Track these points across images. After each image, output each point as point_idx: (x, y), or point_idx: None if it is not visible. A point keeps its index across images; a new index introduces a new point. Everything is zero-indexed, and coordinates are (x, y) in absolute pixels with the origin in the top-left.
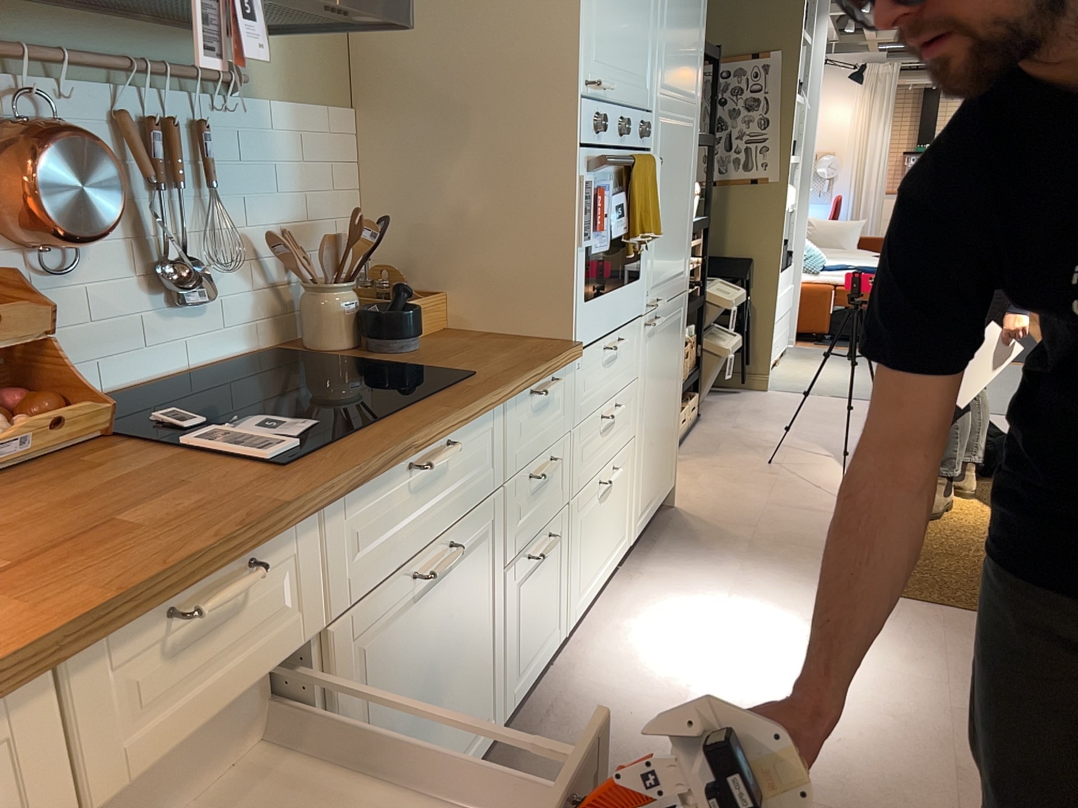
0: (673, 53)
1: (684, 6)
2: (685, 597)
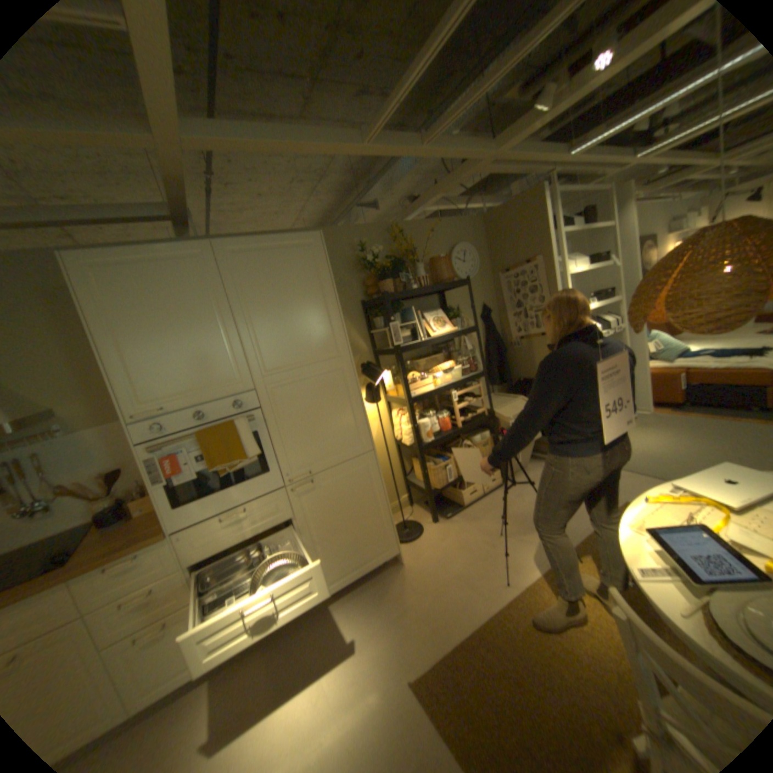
0: (276, 350)
1: (287, 320)
2: (320, 649)
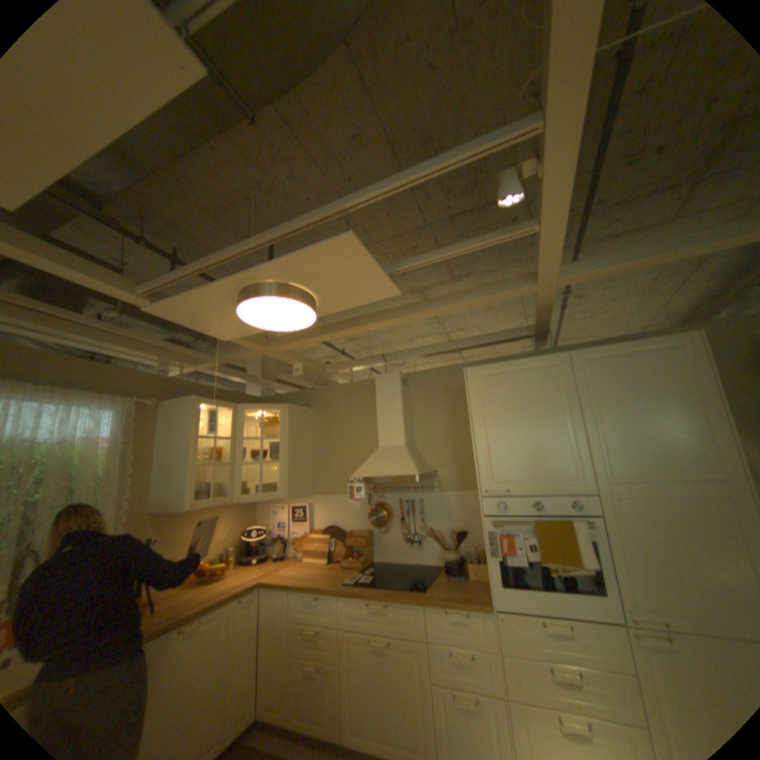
0: (629, 457)
1: (645, 426)
2: None
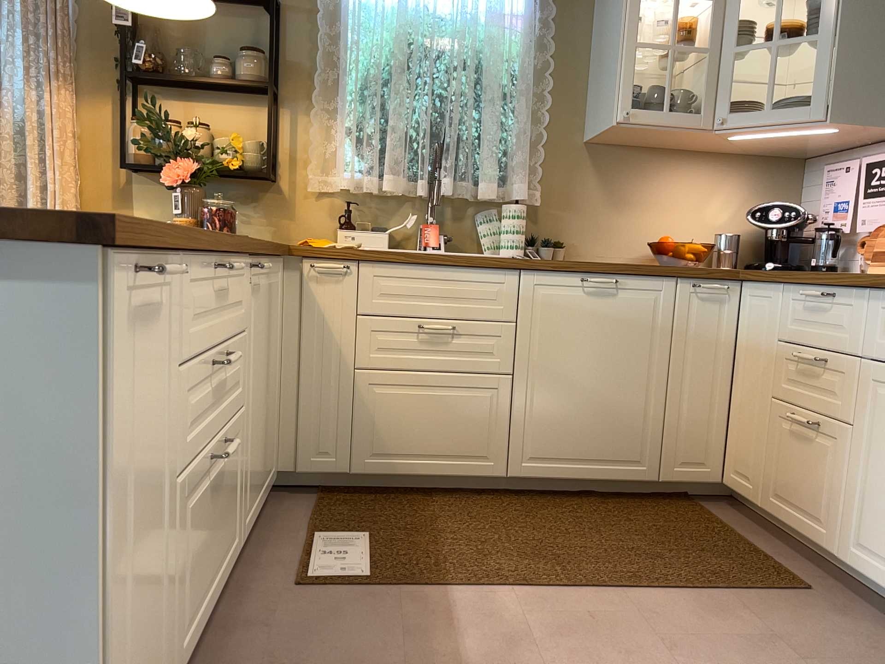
0: None
1: None
2: None
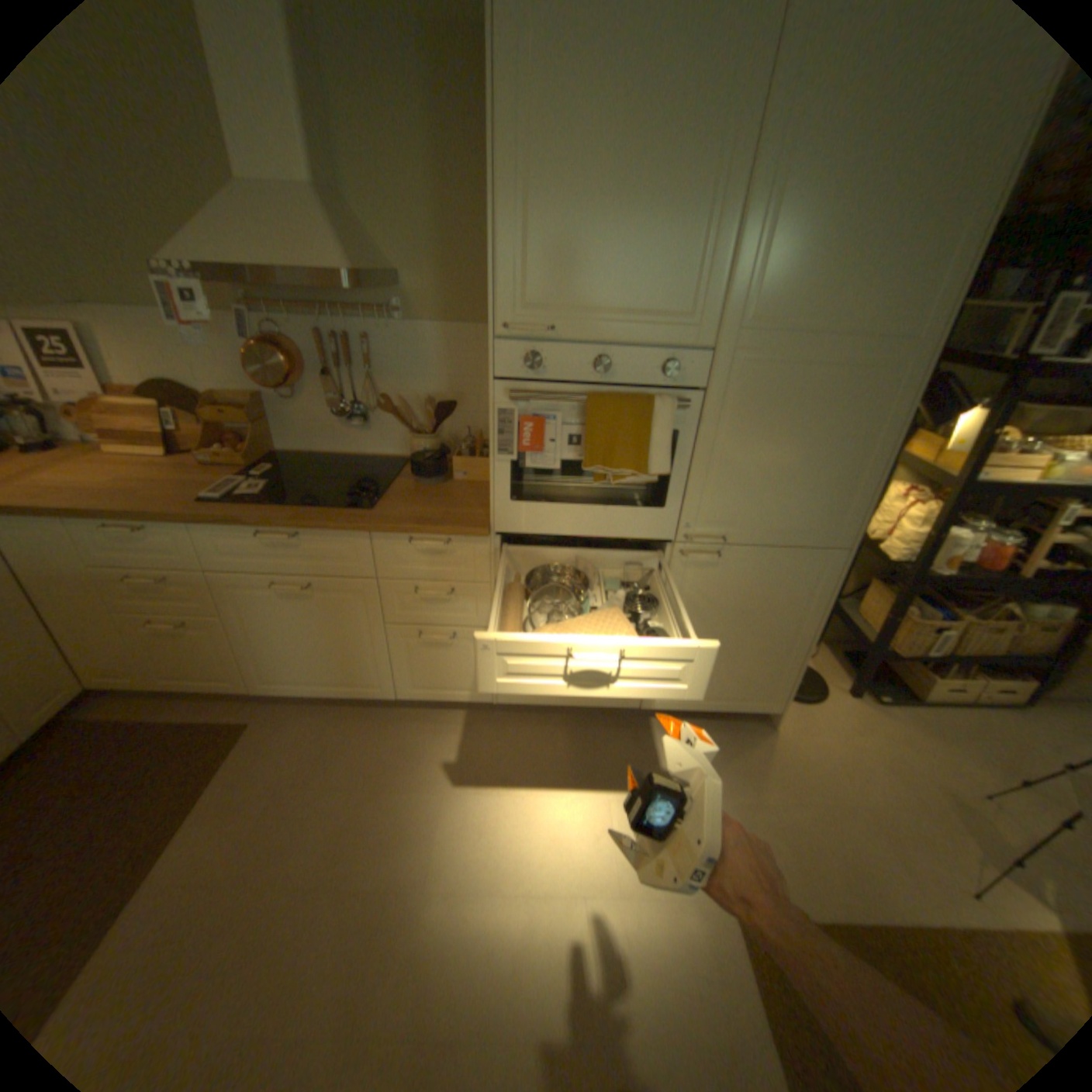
0: (798, 276)
1: (861, 205)
2: (621, 770)
